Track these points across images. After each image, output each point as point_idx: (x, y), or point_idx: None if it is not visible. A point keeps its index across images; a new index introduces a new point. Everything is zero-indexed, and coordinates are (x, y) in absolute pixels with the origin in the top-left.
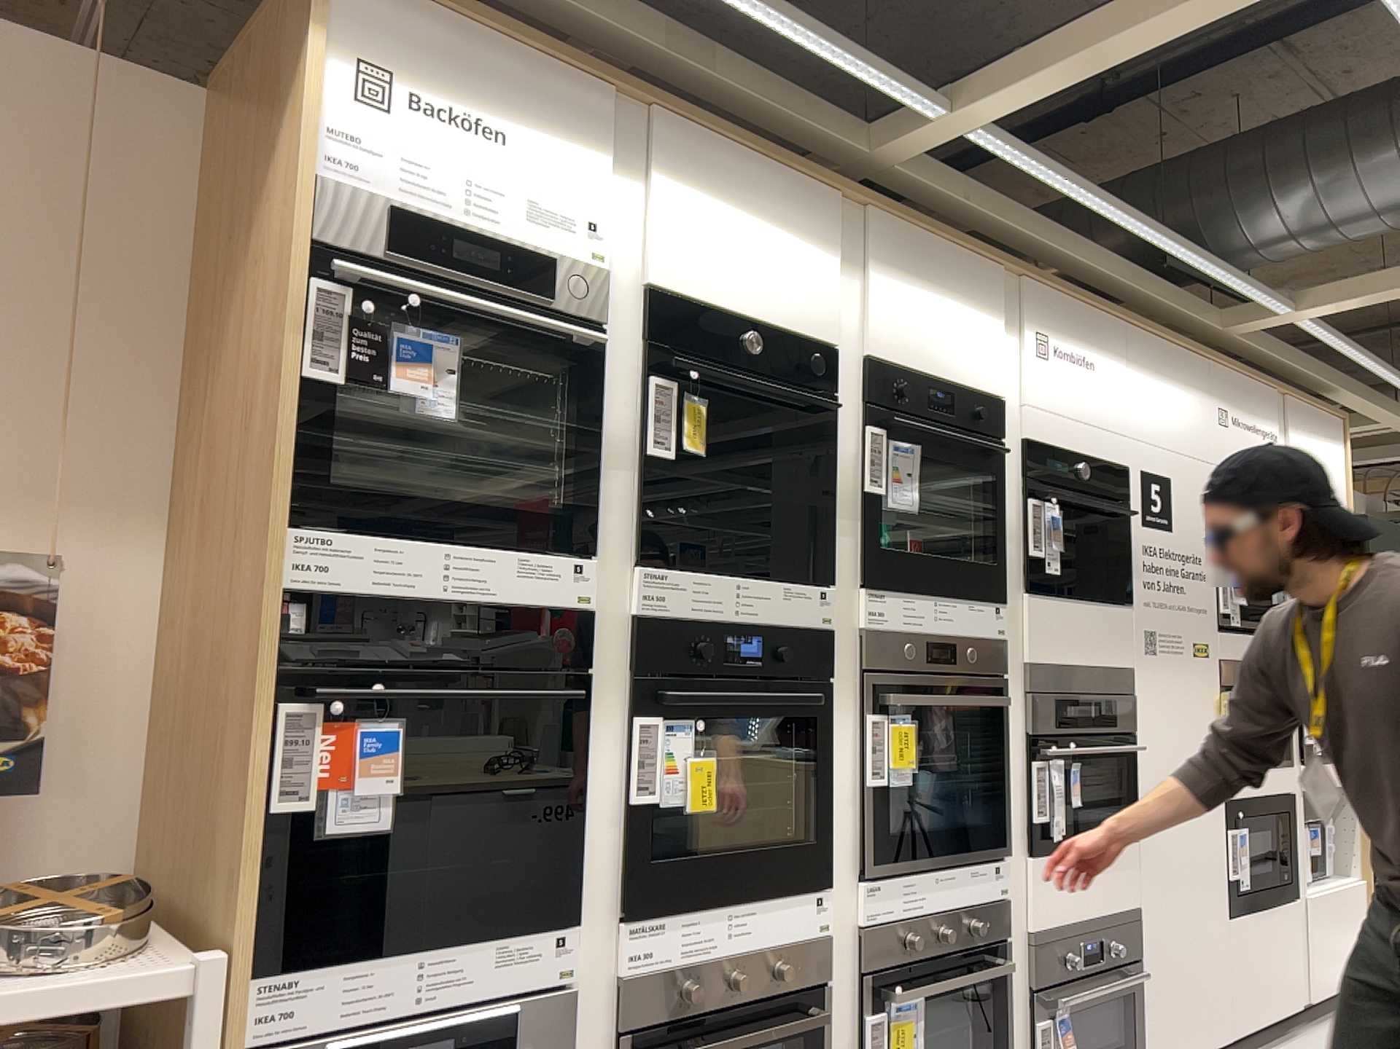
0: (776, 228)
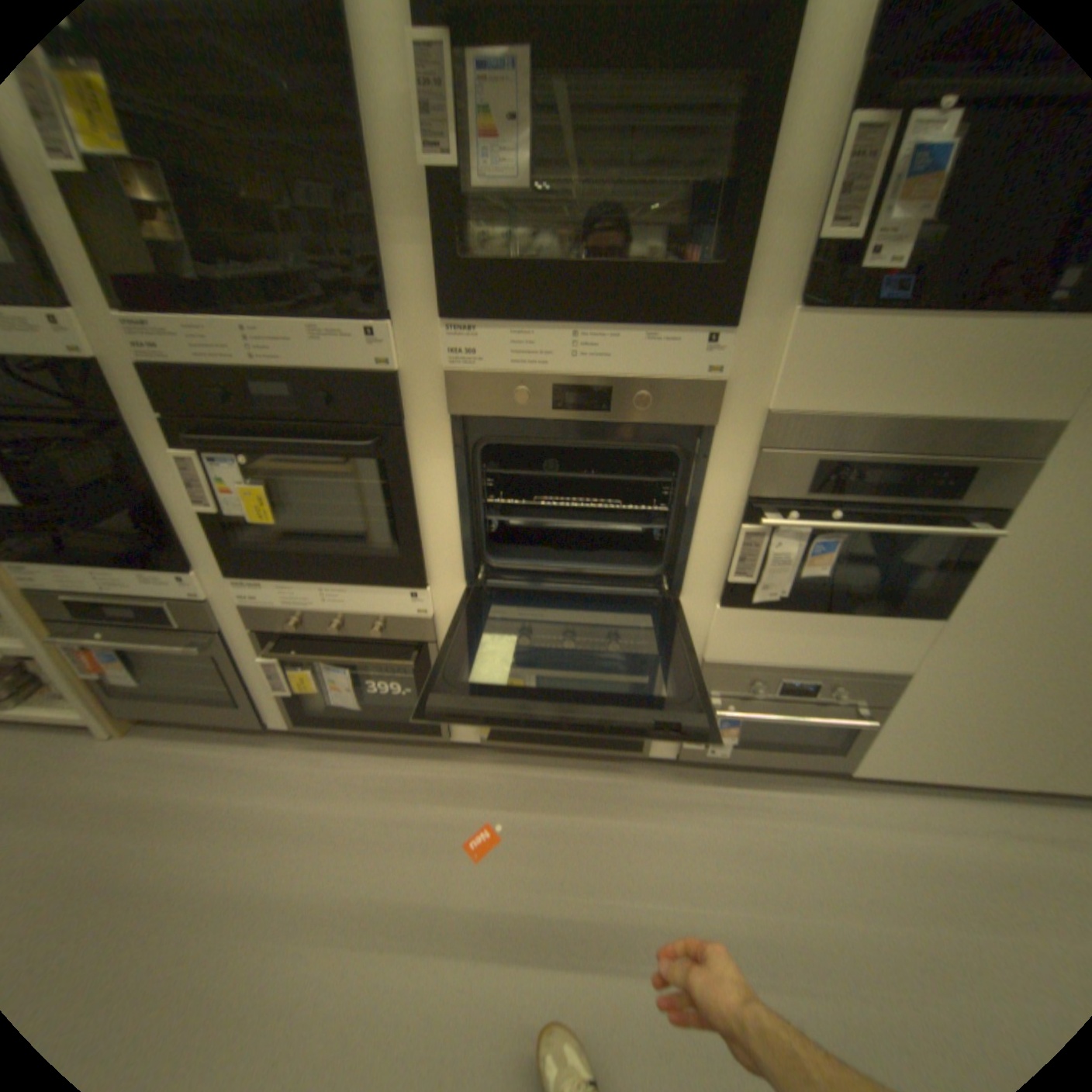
0: None
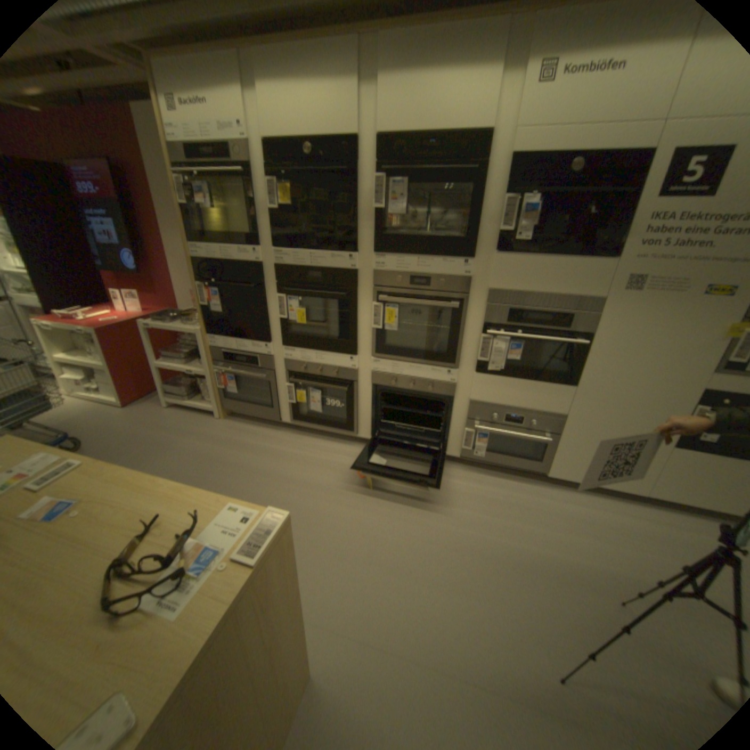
0: (317, 76)
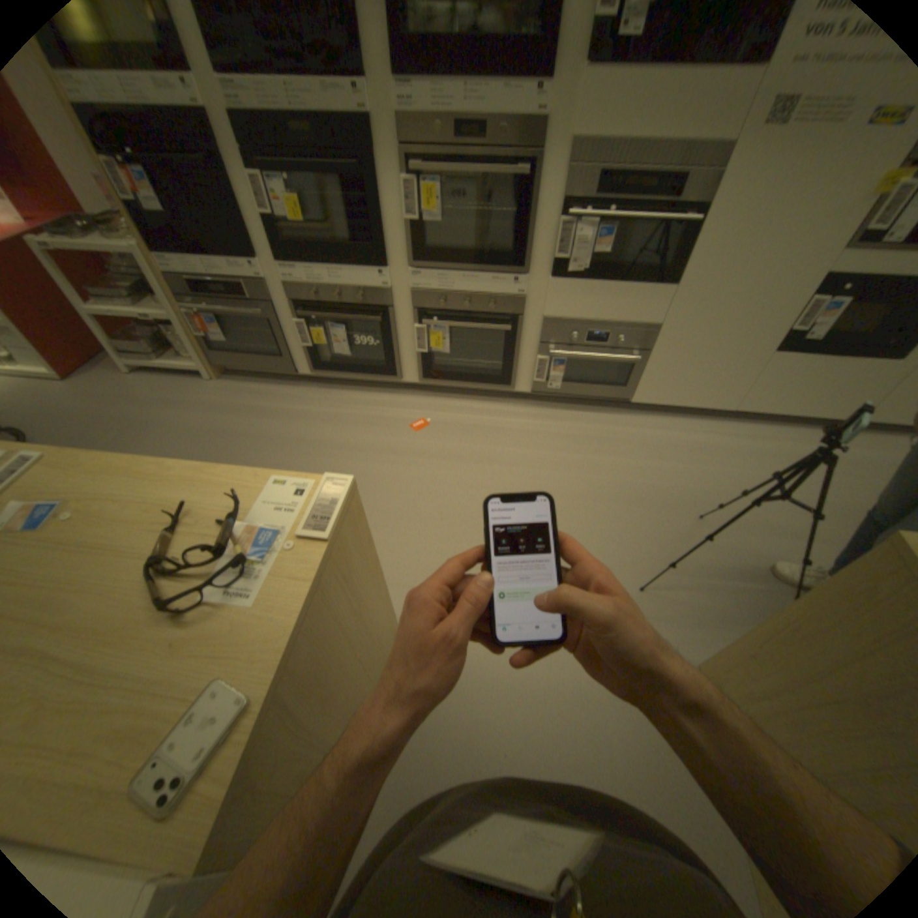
0: None
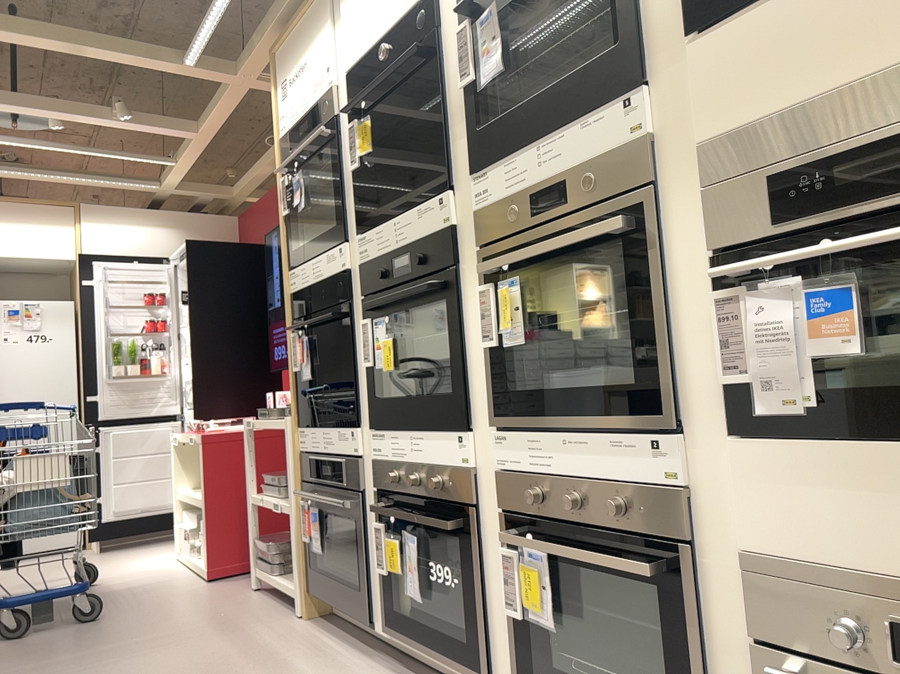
0: None
